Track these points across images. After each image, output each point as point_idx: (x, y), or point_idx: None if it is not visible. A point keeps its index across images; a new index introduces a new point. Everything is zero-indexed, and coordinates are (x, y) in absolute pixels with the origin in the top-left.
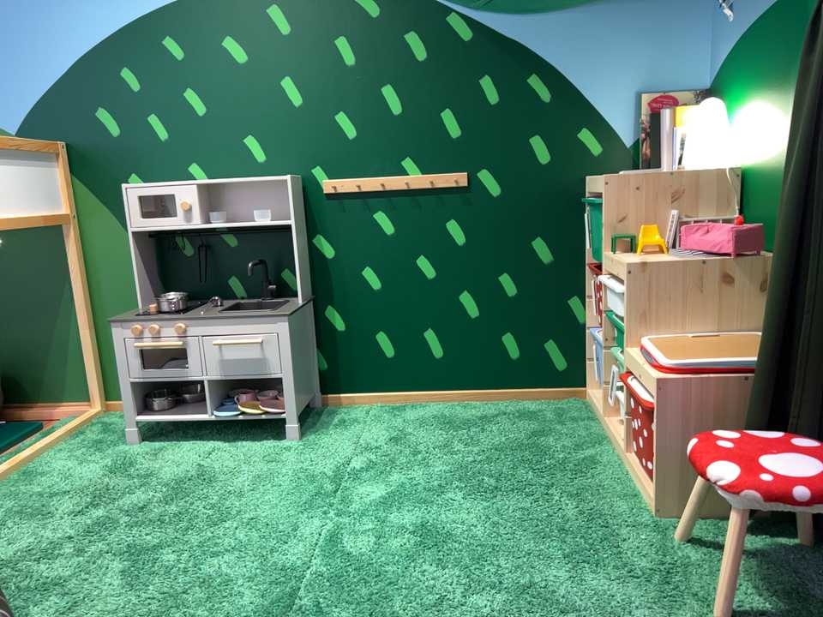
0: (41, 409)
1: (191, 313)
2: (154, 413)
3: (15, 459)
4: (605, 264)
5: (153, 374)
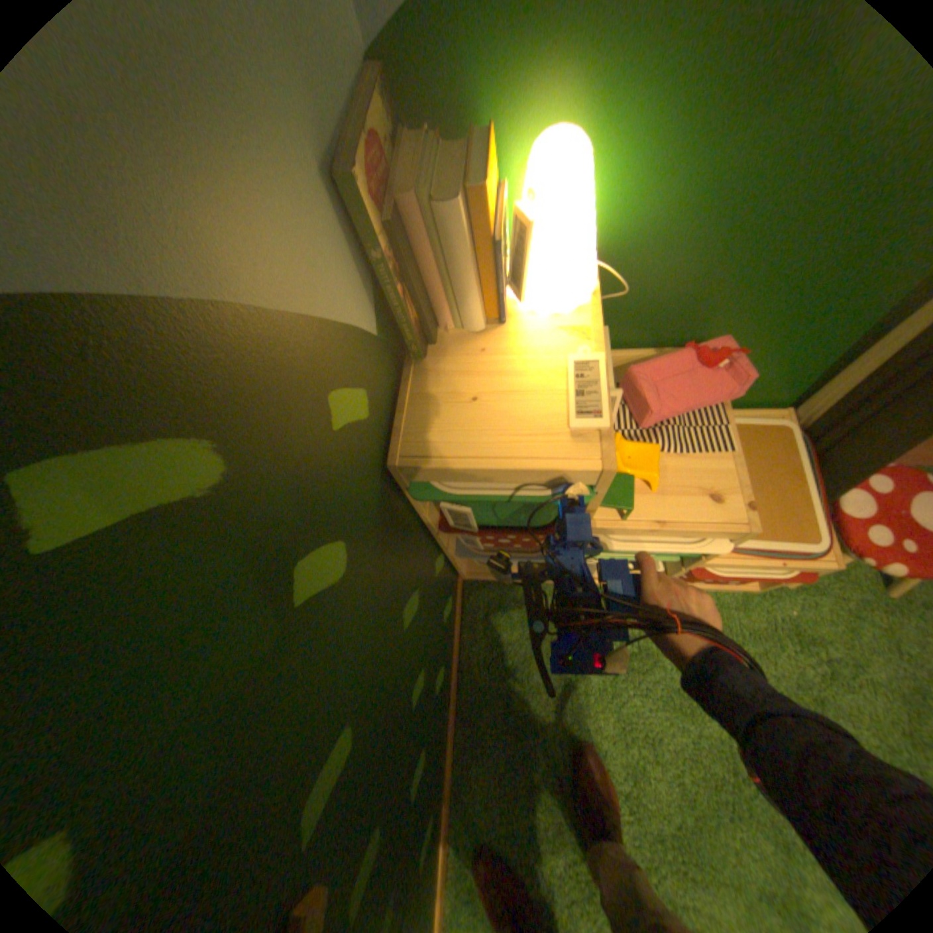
0: None
1: None
2: None
3: None
4: (594, 528)
5: None
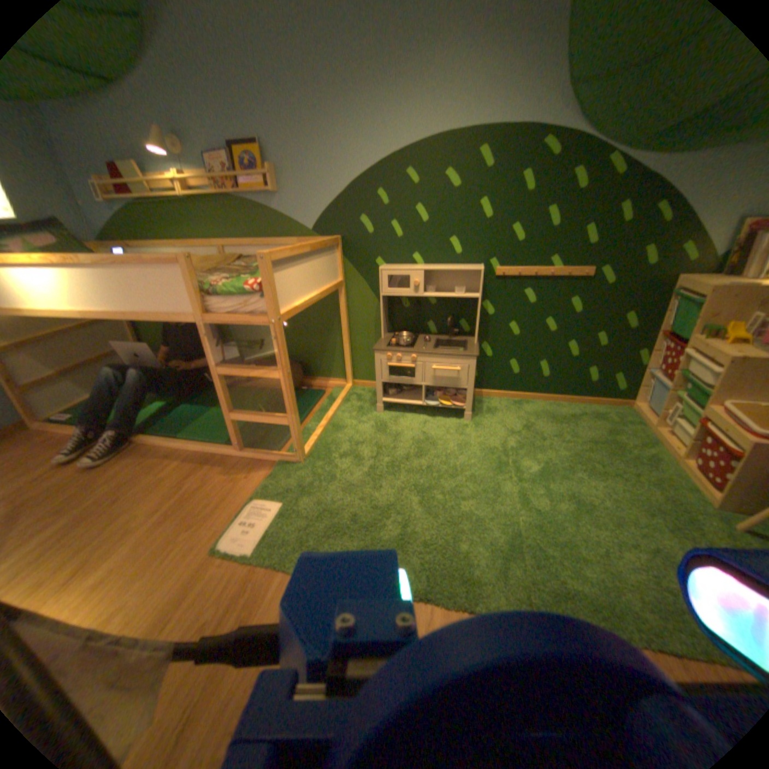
0: (319, 380)
1: (415, 345)
2: (389, 395)
3: (326, 416)
4: (689, 341)
5: (390, 376)
